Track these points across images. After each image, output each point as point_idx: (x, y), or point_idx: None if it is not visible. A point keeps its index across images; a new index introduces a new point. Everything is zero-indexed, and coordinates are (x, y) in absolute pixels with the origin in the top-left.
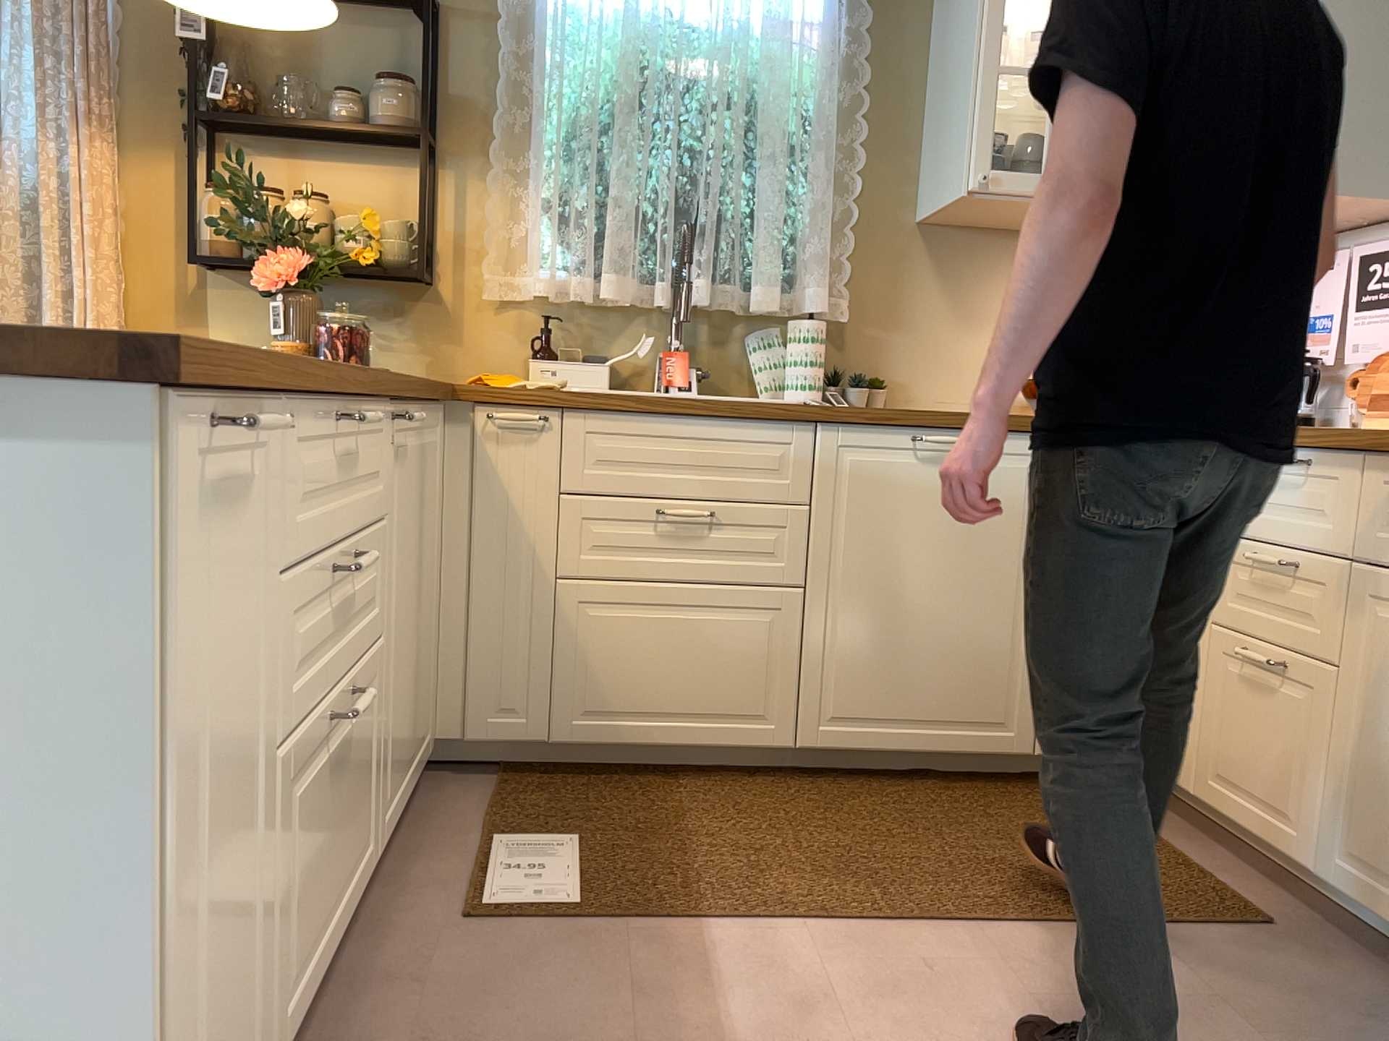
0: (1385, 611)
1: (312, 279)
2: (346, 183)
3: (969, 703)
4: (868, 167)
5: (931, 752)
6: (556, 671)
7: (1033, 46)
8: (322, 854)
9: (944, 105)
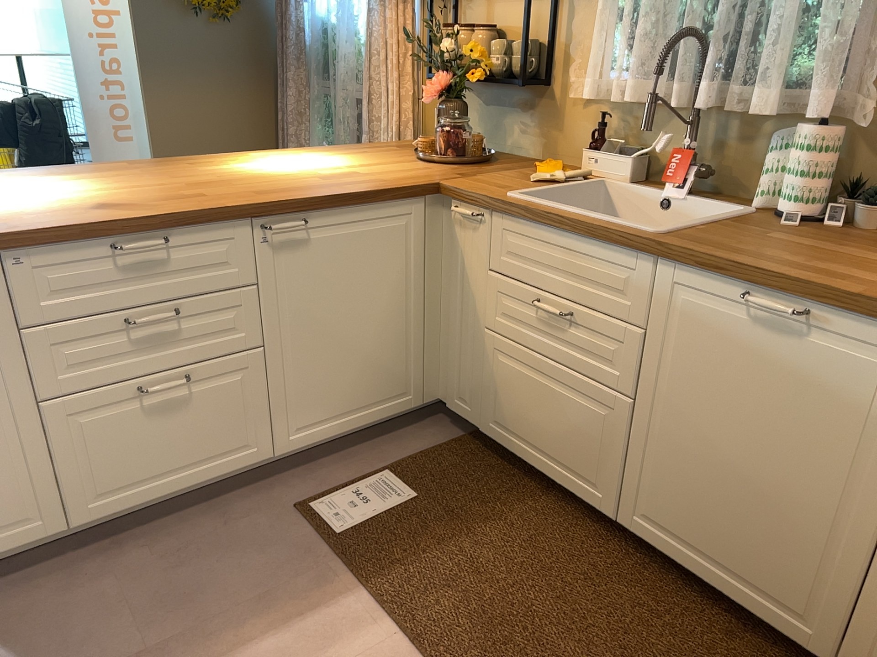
0: None
1: (453, 92)
2: (509, 13)
3: (765, 575)
4: None
5: (723, 593)
6: (483, 387)
7: None
8: (156, 445)
9: None
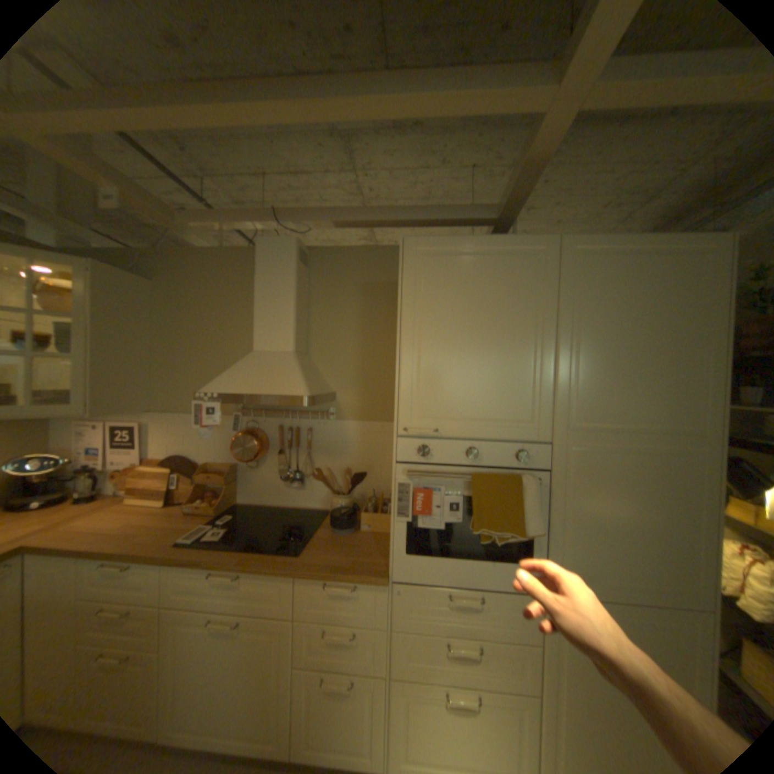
0: (178, 627)
1: None
2: None
3: None
4: None
5: None
6: None
7: None
8: None
9: None
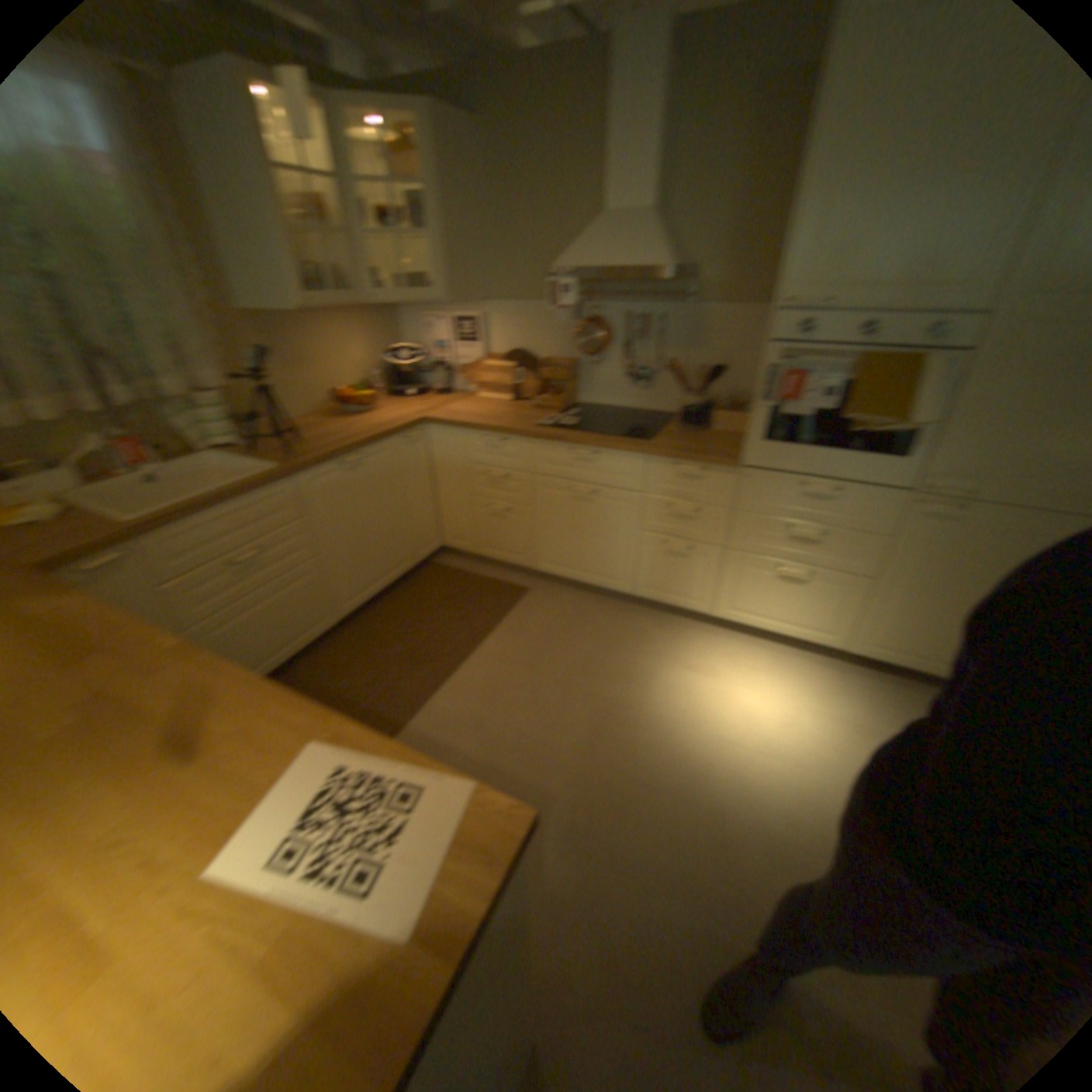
0: (549, 489)
1: None
2: None
3: (397, 561)
4: (199, 276)
5: (390, 587)
6: None
7: (289, 198)
8: None
9: (244, 235)
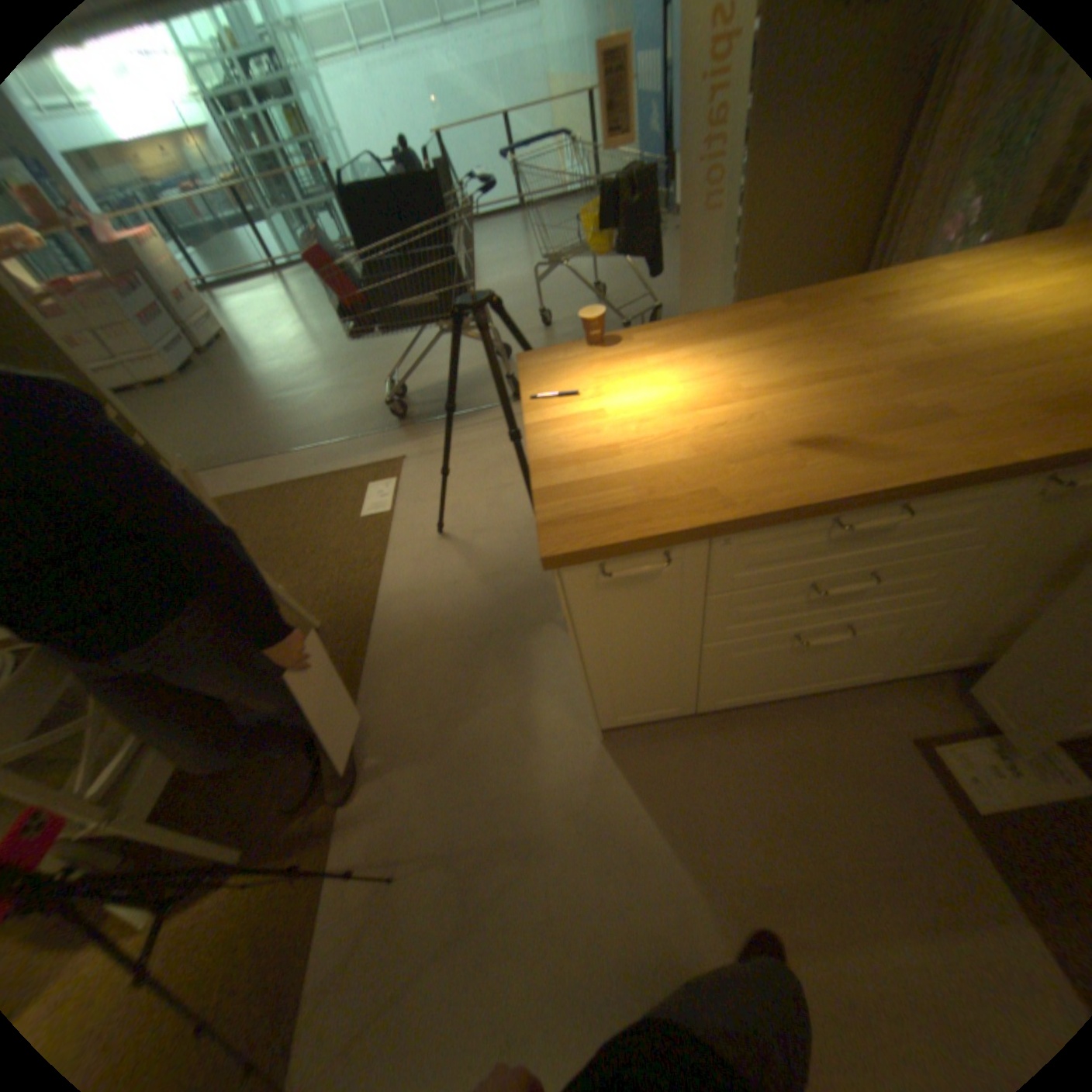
0: None
1: None
2: None
3: None
4: None
5: None
6: None
7: None
8: (790, 672)
9: None
